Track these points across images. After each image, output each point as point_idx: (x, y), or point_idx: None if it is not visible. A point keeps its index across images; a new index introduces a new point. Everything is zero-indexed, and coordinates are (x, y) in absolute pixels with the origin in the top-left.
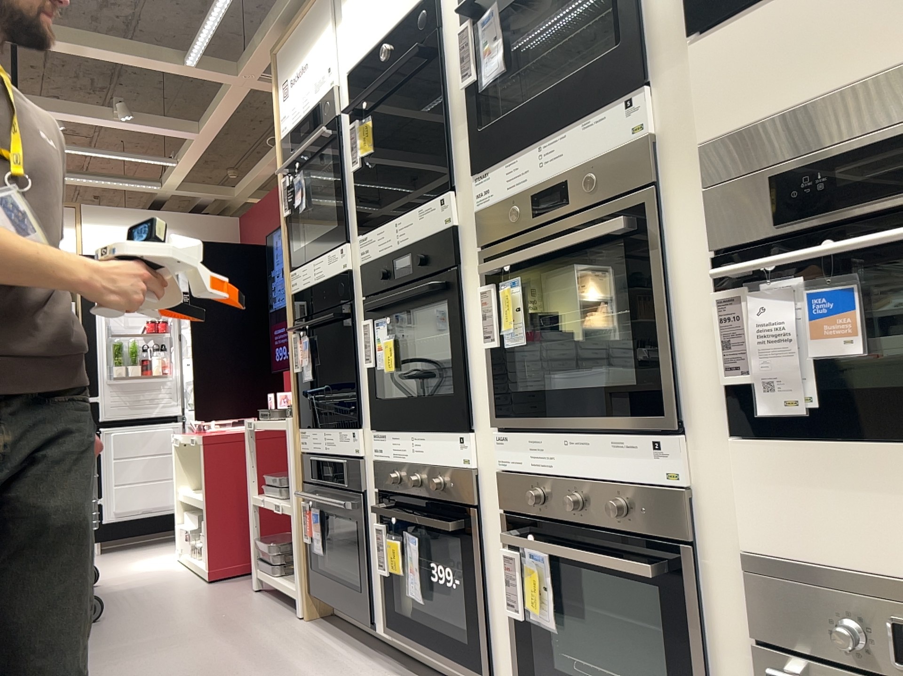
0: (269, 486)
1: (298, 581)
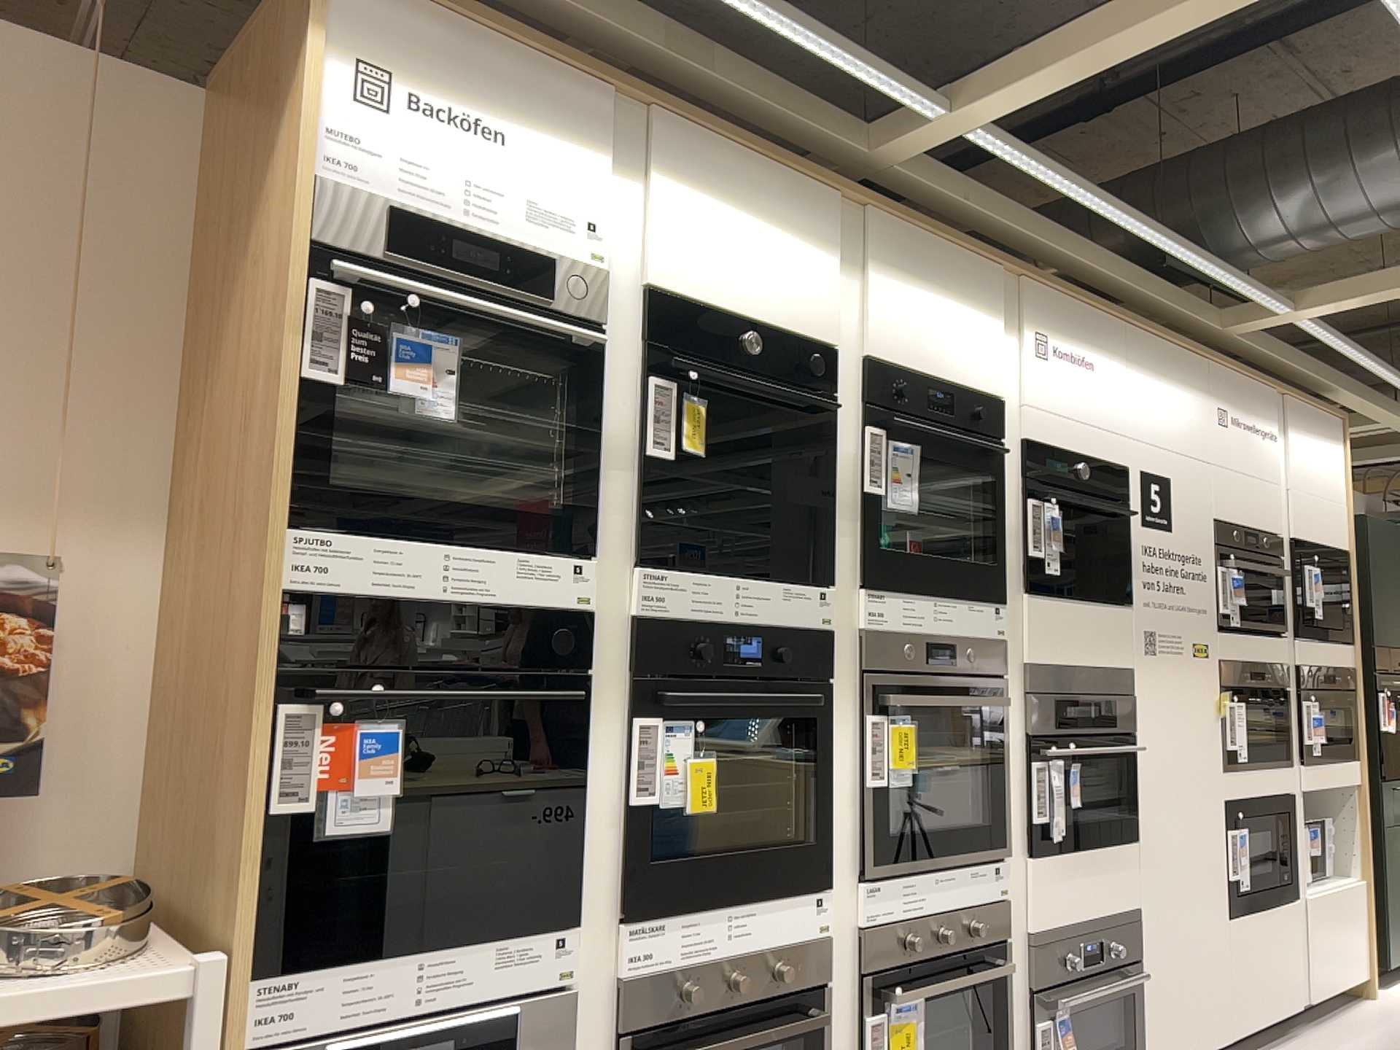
0: None
1: None
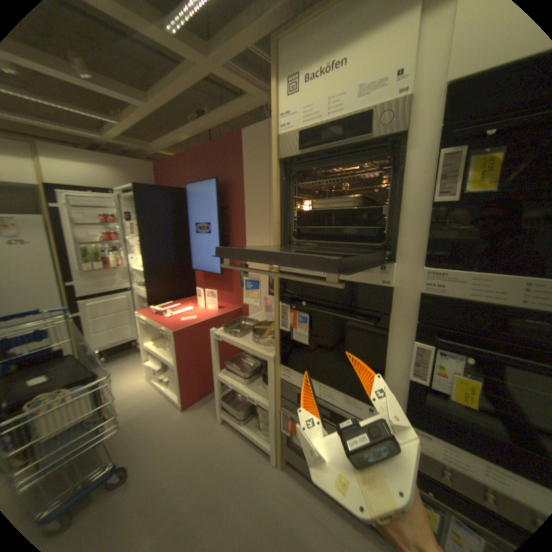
0: (234, 373)
1: (275, 449)
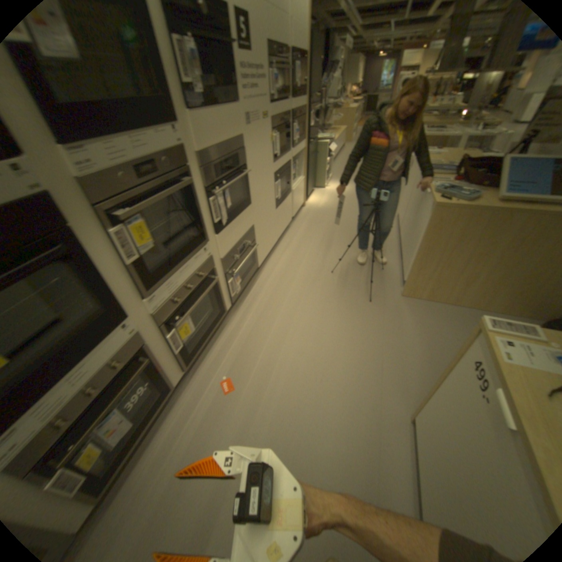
0: None
1: None
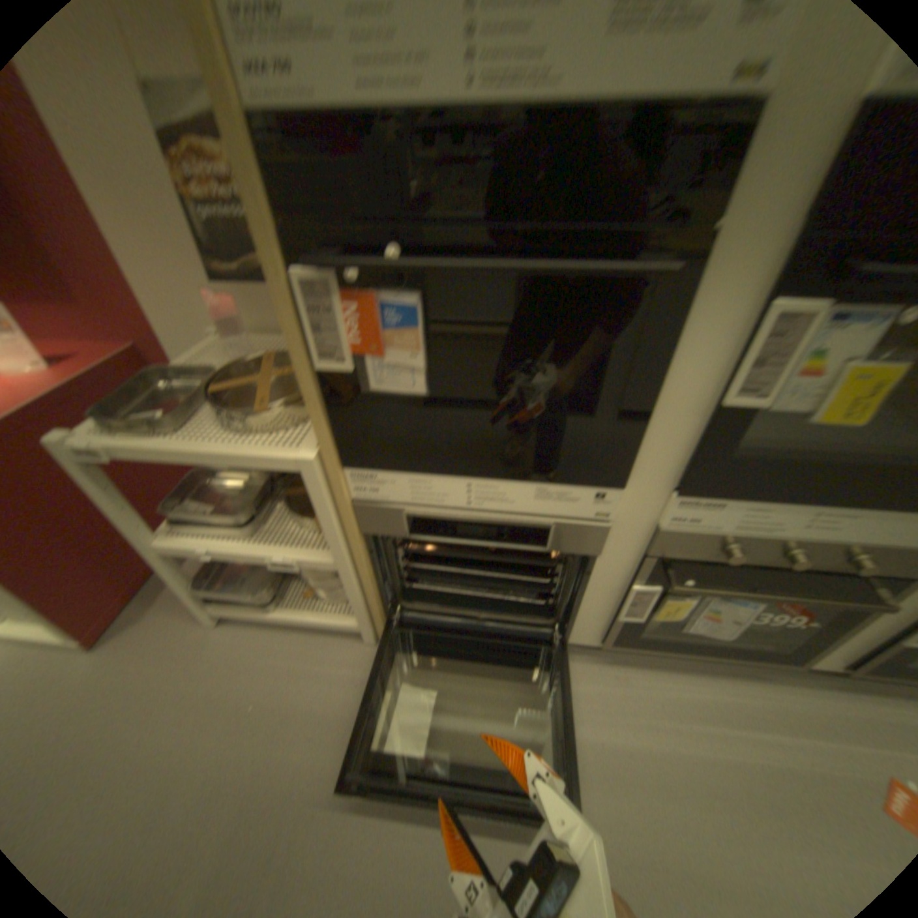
0: (198, 521)
1: (367, 619)
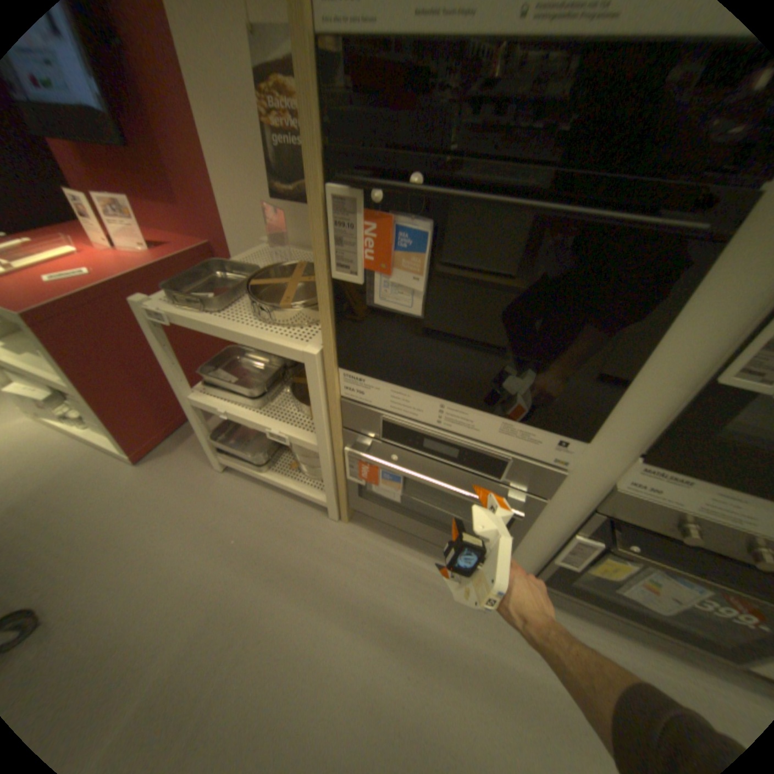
0: (223, 389)
1: (335, 500)
